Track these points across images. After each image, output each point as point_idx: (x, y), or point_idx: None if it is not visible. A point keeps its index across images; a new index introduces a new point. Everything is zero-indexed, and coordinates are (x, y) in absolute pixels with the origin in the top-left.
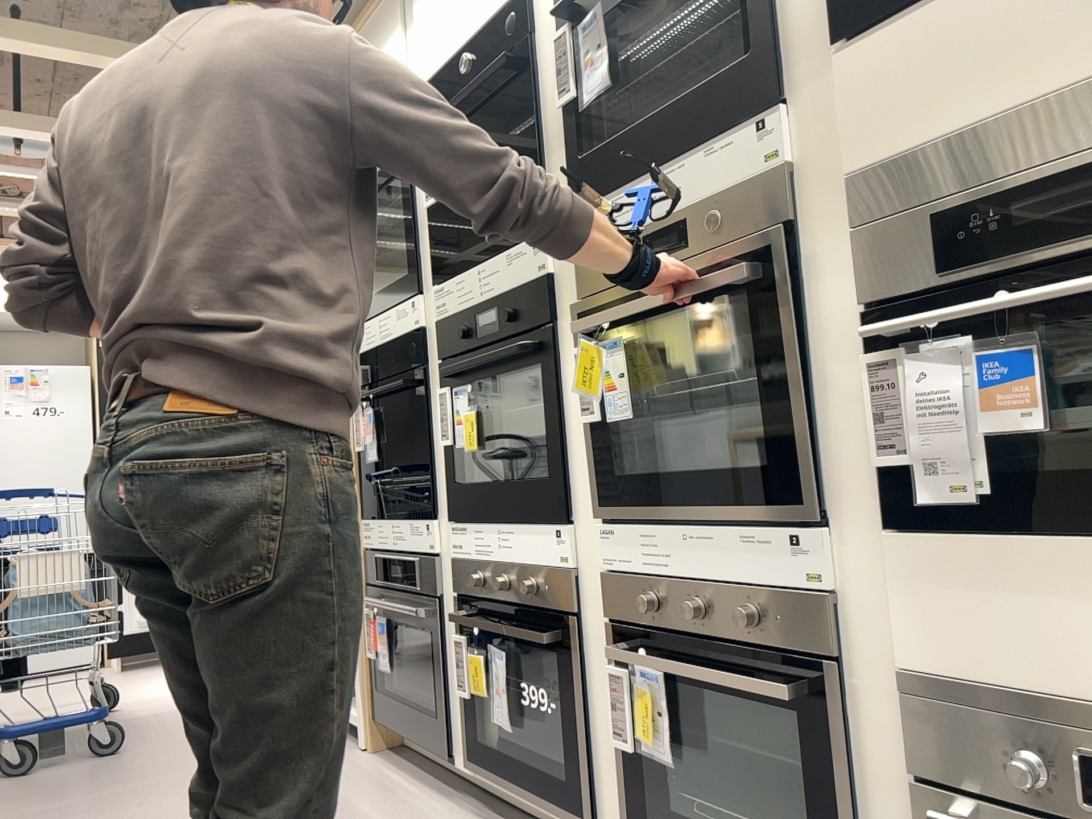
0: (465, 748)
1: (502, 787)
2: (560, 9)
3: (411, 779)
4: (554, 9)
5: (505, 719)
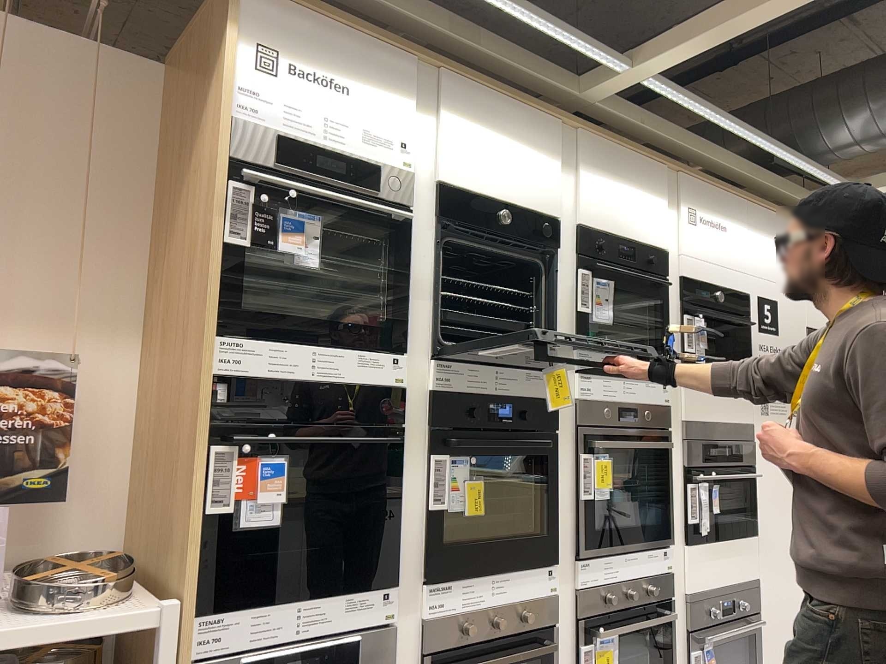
0: None
1: None
2: (580, 261)
3: None
4: (590, 266)
5: None
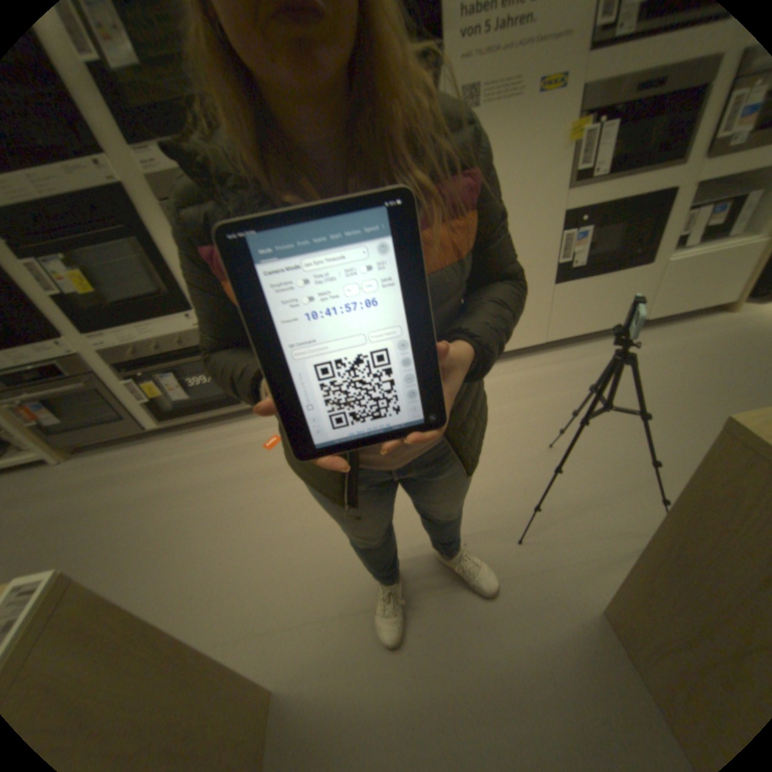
0: (151, 421)
1: (183, 421)
2: None
3: (116, 452)
4: None
5: (183, 397)
